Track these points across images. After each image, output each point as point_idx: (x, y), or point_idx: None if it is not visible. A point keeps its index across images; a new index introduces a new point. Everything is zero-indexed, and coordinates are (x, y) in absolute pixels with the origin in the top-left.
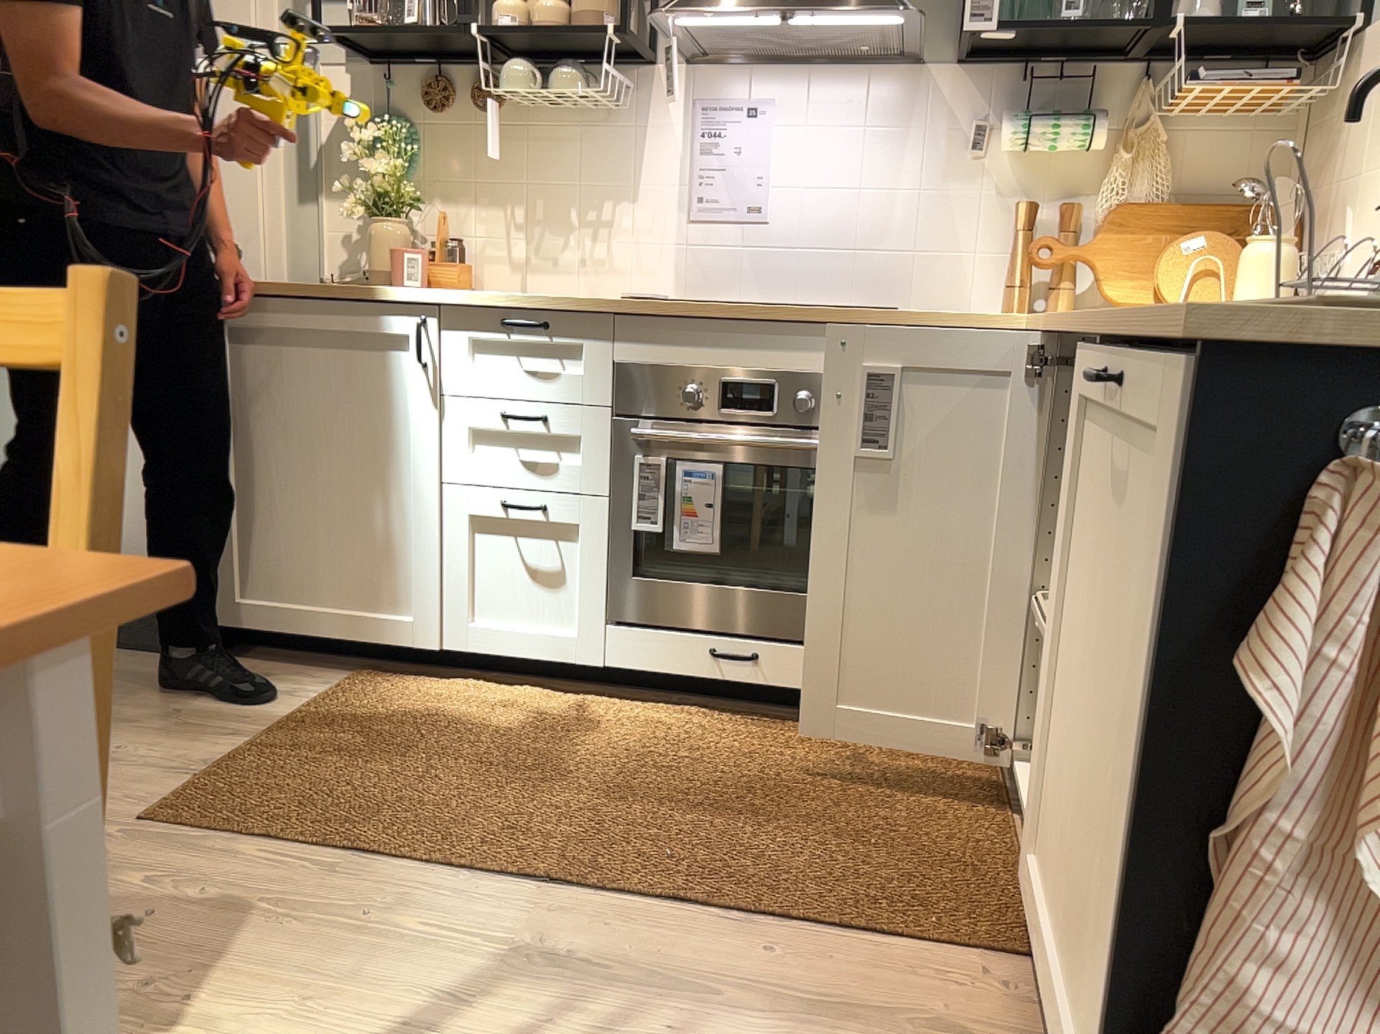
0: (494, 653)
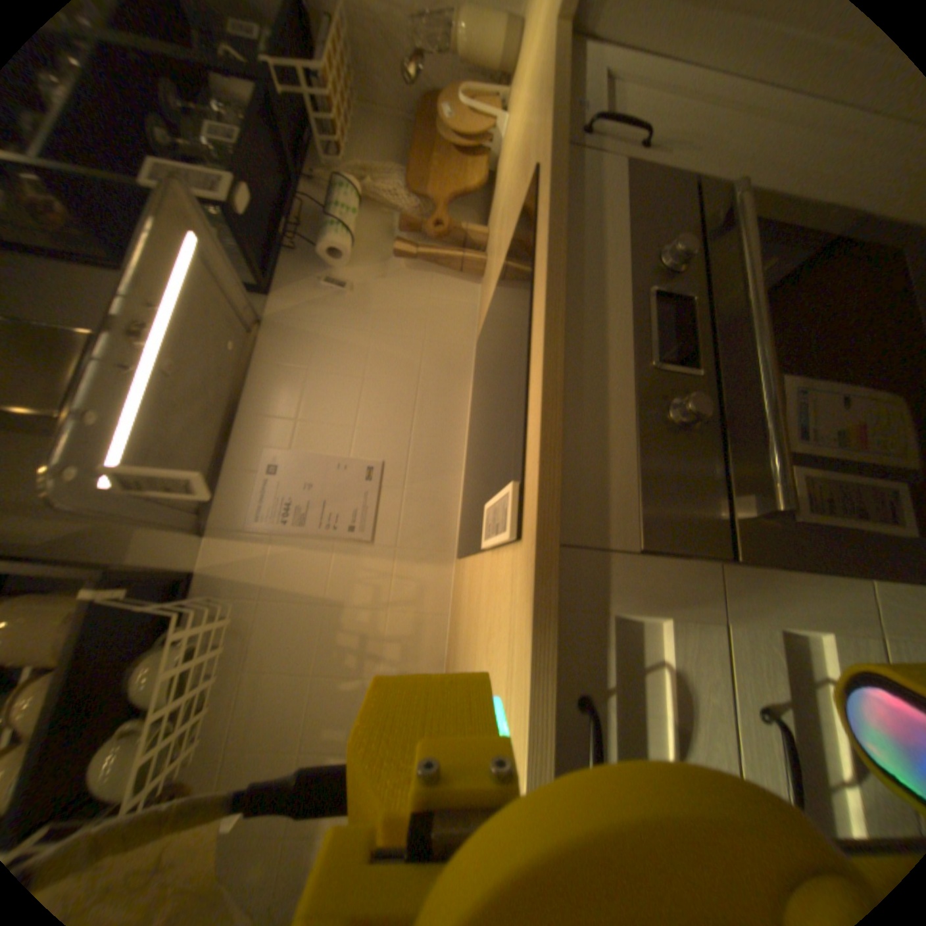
0: None
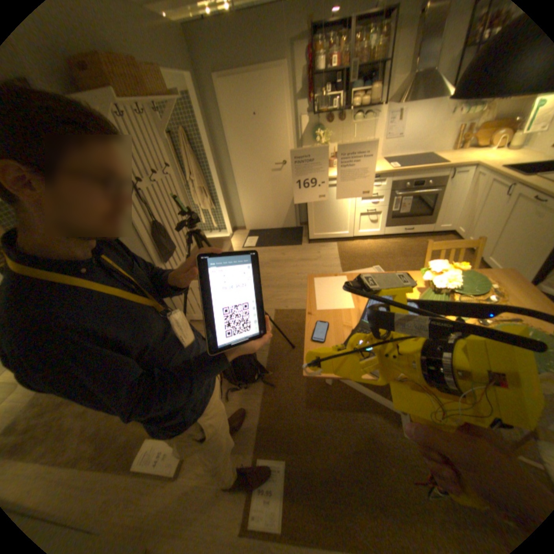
0: (364, 235)
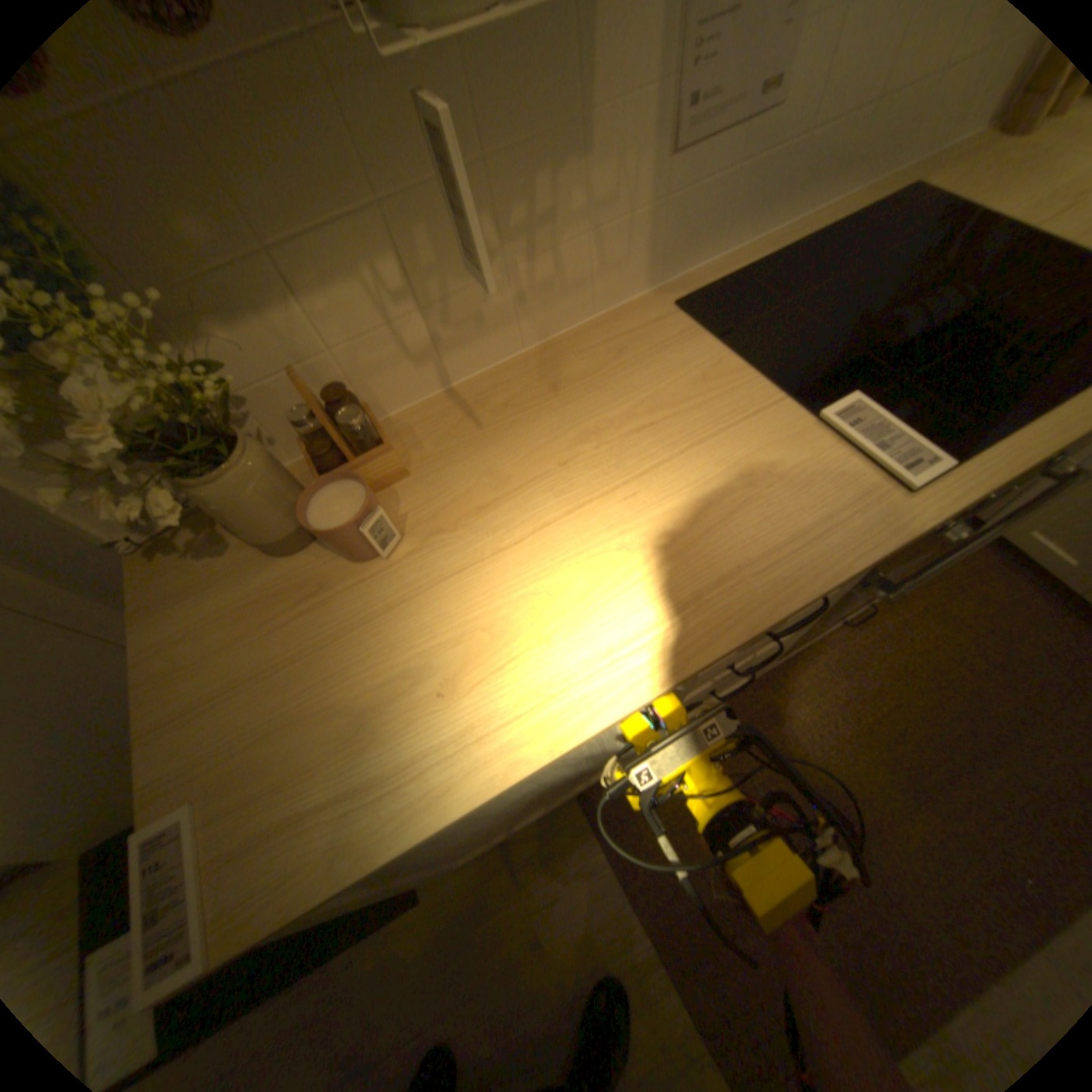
0: None
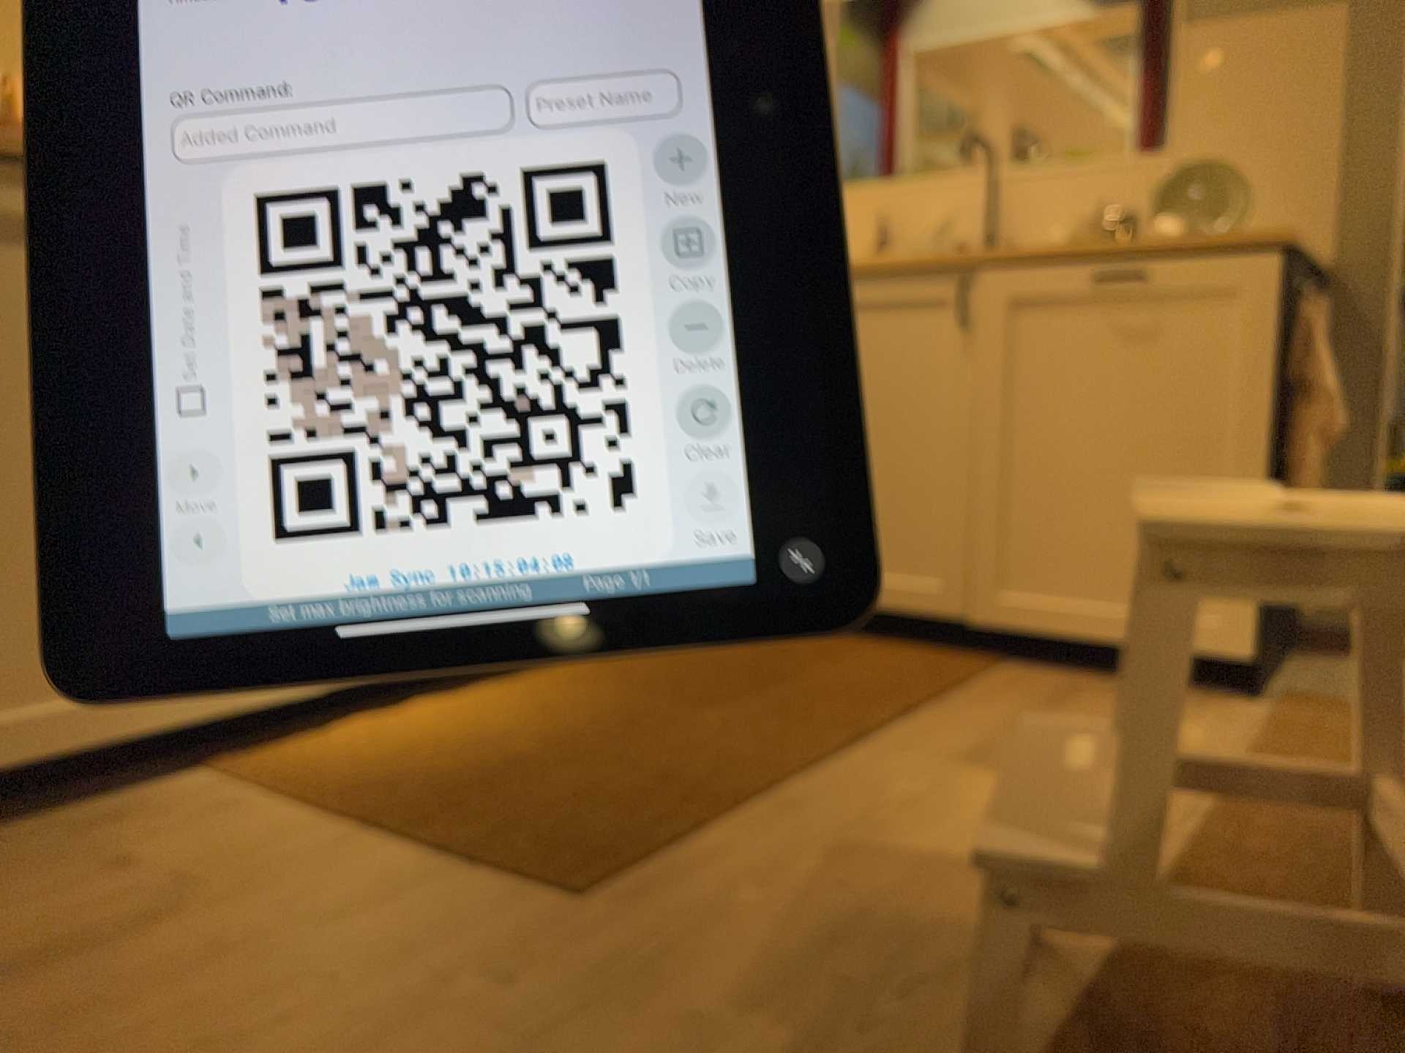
0: None
